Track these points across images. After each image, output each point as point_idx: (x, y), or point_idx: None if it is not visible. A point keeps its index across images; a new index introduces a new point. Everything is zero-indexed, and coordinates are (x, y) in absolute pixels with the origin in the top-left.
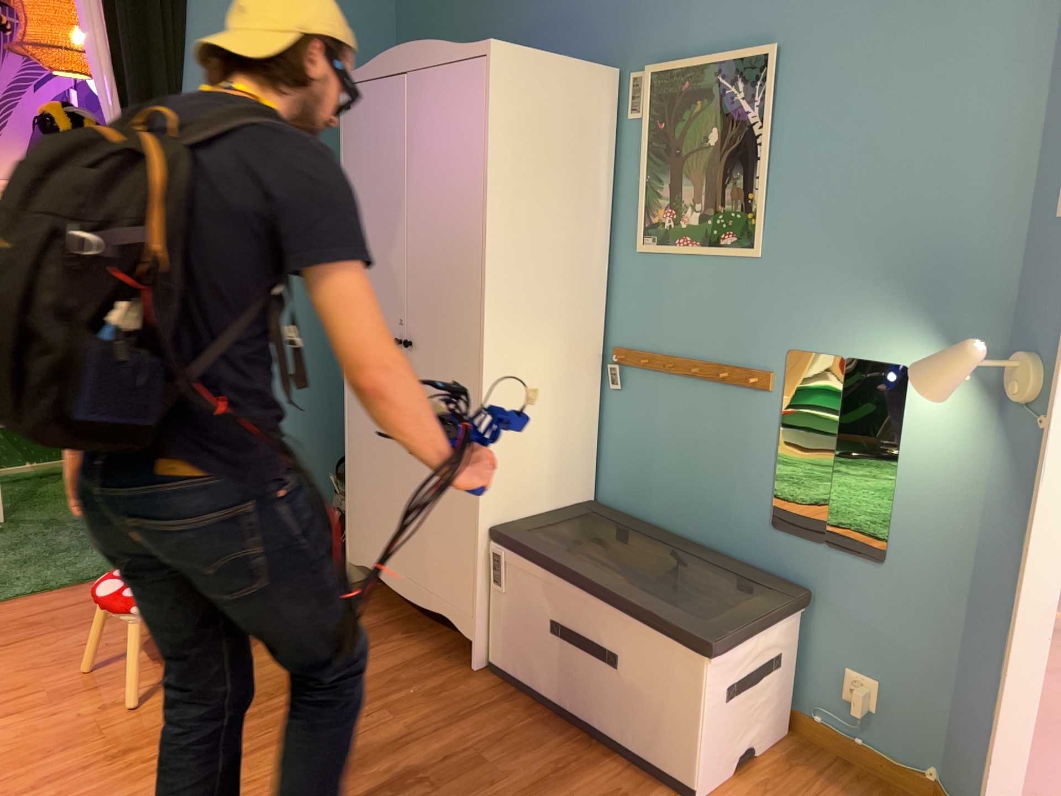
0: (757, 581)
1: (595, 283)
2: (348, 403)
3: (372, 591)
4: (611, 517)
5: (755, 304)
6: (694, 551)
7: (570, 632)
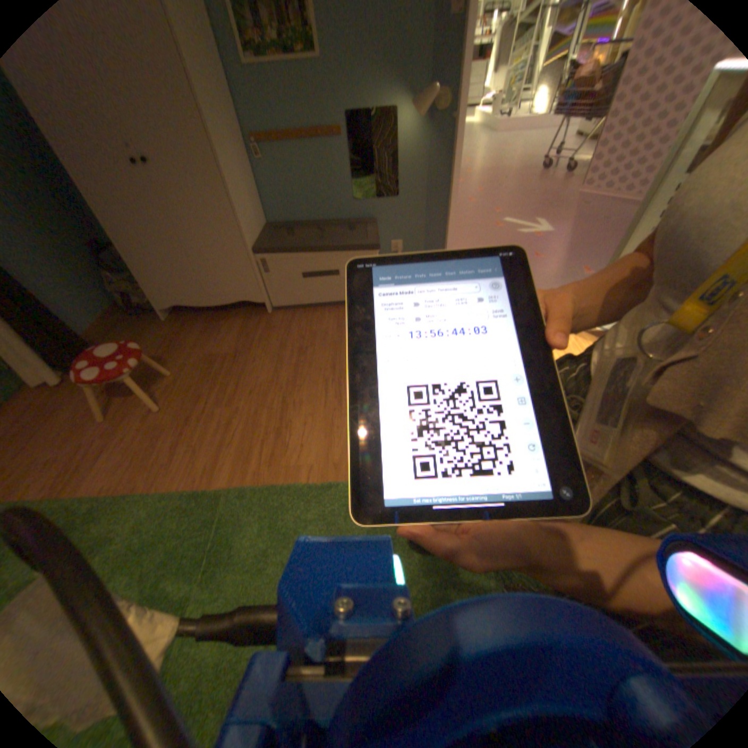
0: (357, 222)
1: (226, 92)
2: (104, 219)
3: (180, 316)
4: (283, 225)
5: (321, 88)
6: (328, 222)
7: (311, 272)
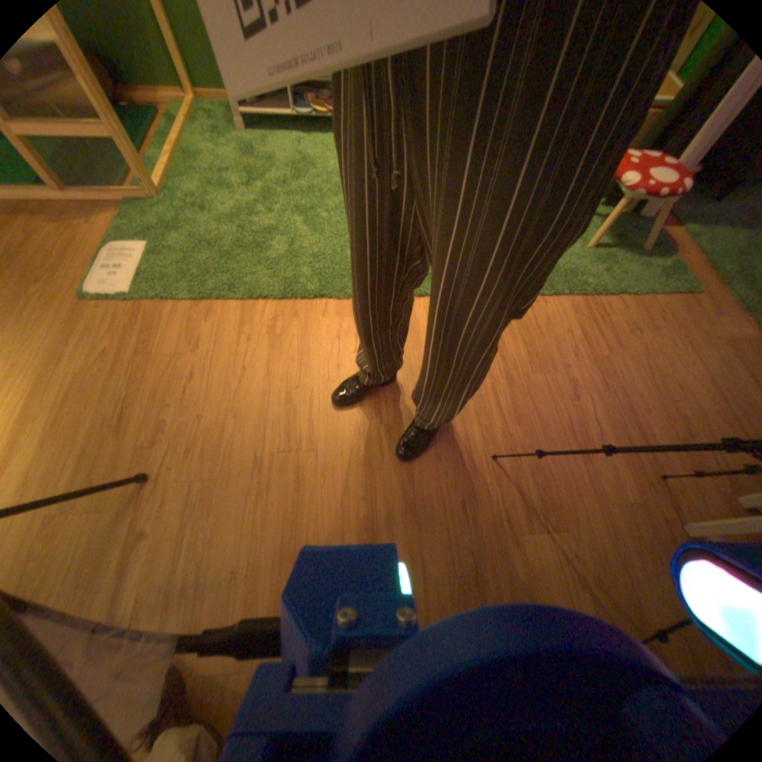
0: None
1: None
2: None
3: None
4: None
5: None
6: None
7: None
